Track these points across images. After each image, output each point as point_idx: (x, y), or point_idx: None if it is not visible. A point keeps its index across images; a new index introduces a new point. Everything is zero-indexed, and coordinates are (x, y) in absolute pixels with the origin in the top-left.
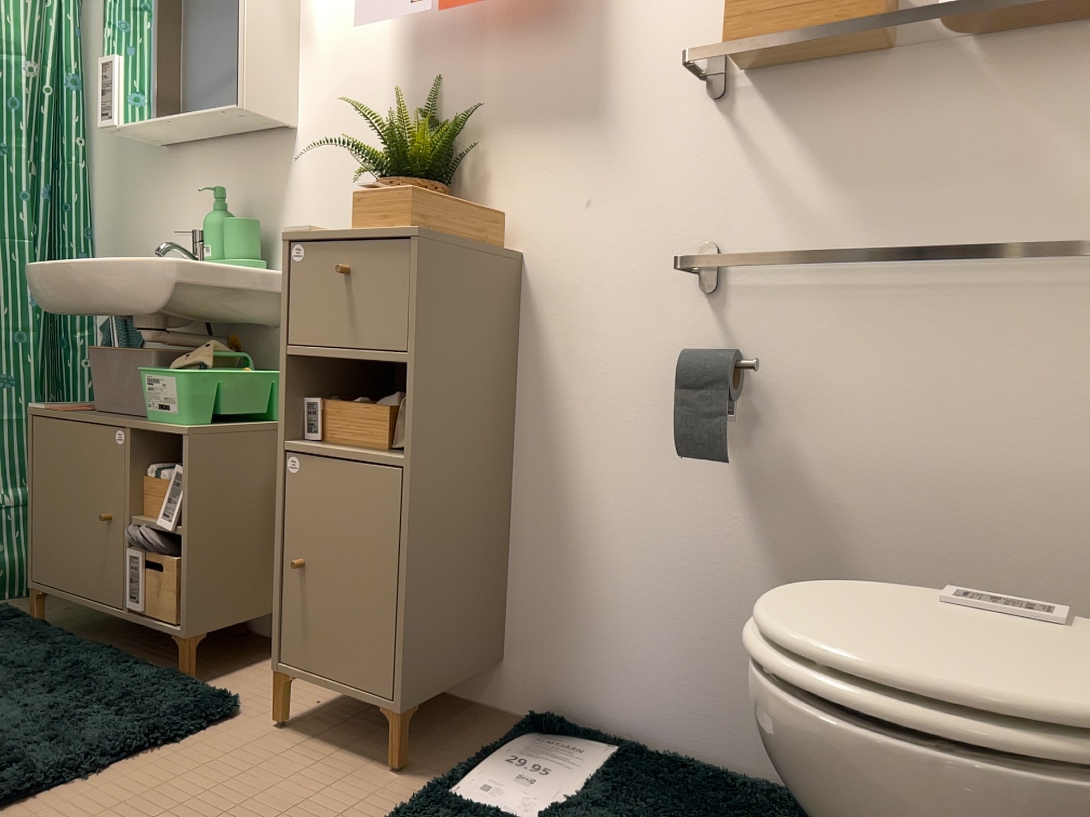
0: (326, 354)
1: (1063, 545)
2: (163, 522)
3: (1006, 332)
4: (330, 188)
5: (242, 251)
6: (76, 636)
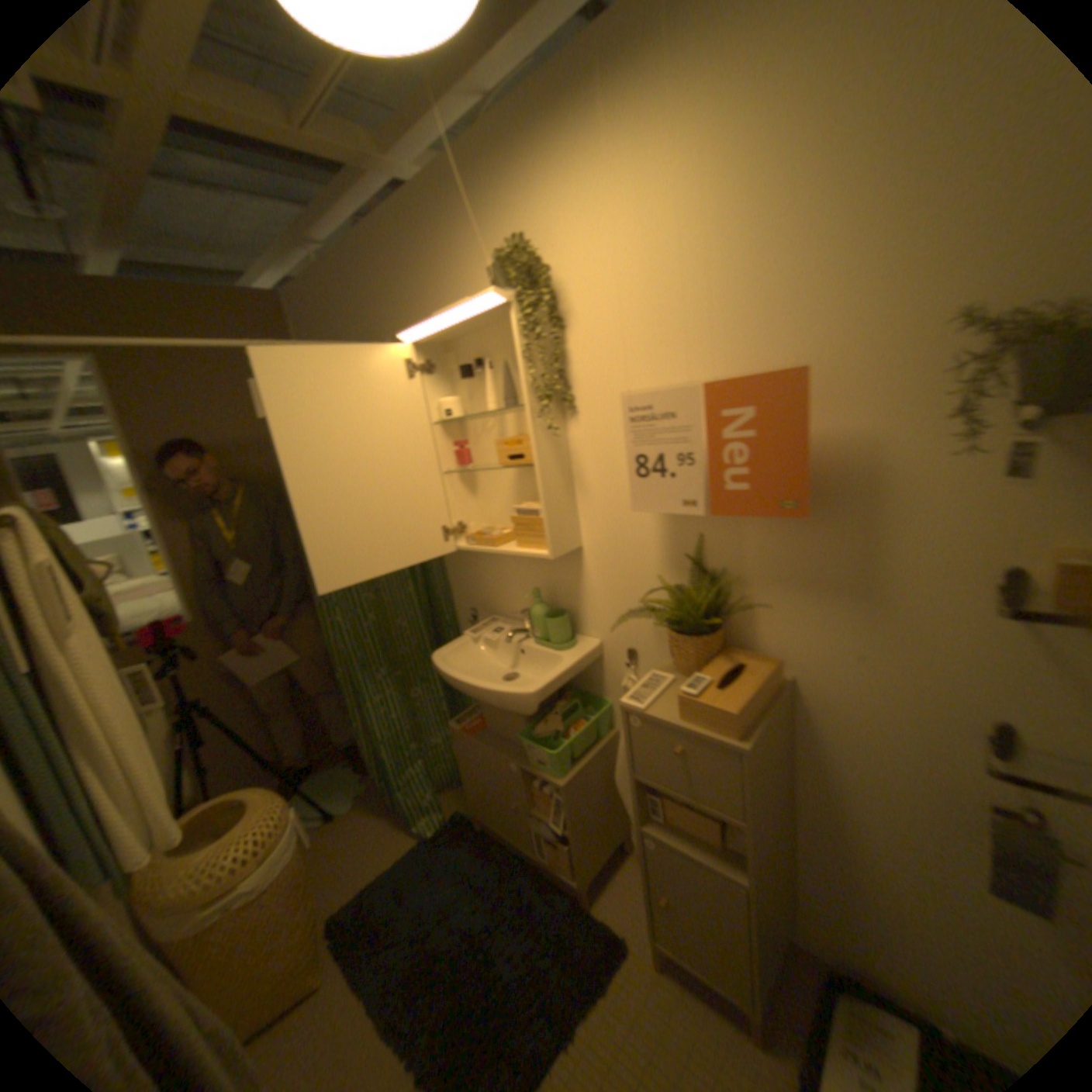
0: (669, 793)
1: None
2: (554, 828)
3: None
4: (614, 592)
5: (560, 638)
6: (504, 852)
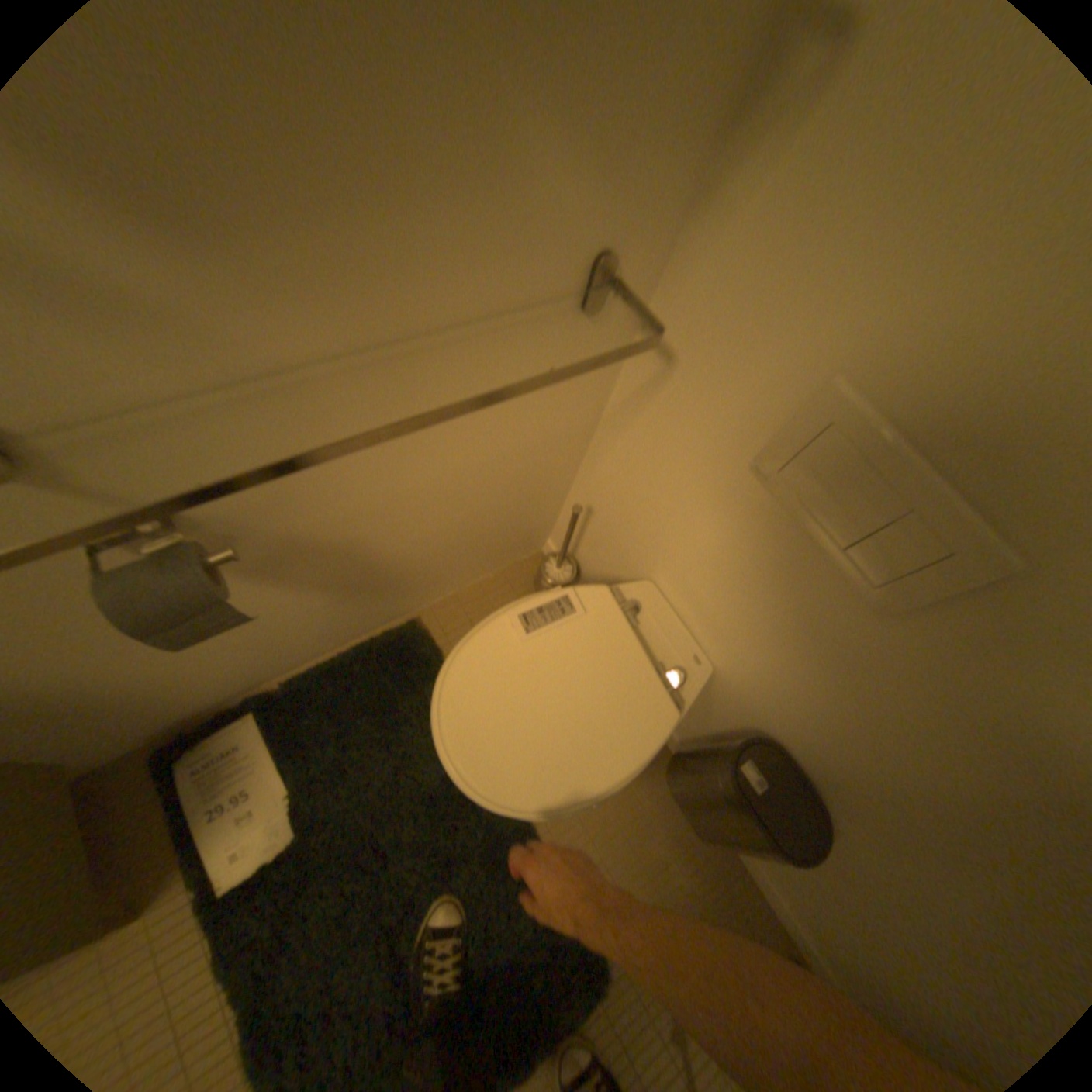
0: None
1: (505, 476)
2: None
3: (470, 372)
4: None
5: None
6: None
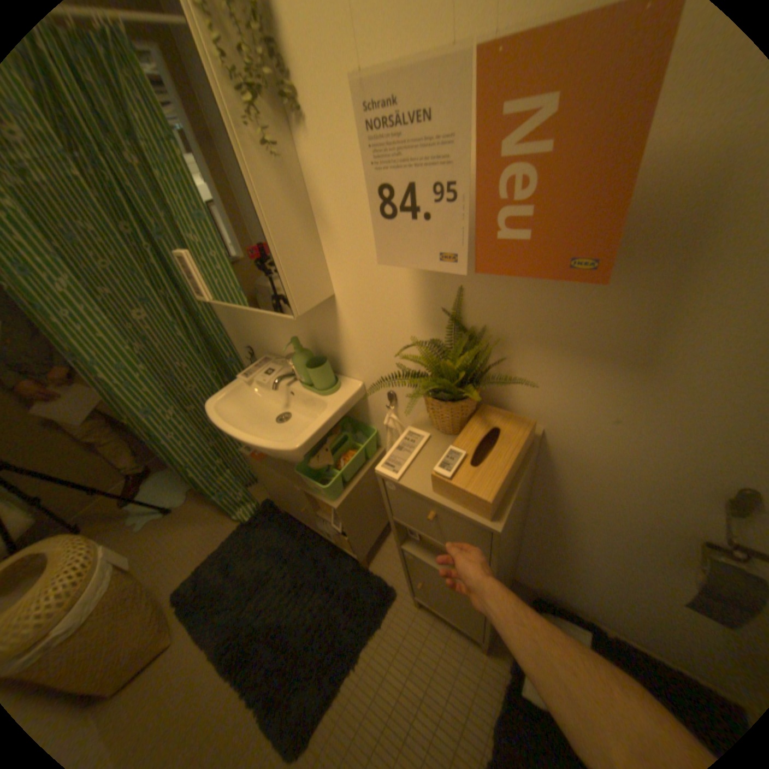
0: (424, 535)
1: None
2: (335, 528)
3: None
4: (372, 341)
5: (324, 384)
6: (305, 528)
